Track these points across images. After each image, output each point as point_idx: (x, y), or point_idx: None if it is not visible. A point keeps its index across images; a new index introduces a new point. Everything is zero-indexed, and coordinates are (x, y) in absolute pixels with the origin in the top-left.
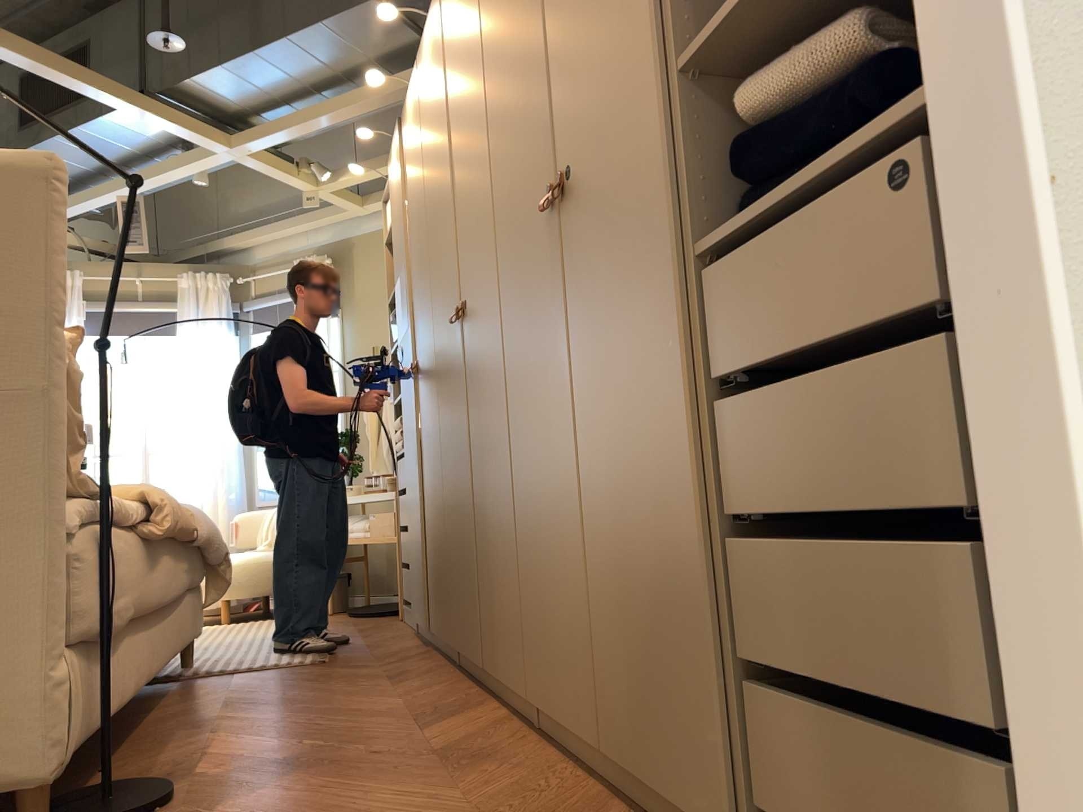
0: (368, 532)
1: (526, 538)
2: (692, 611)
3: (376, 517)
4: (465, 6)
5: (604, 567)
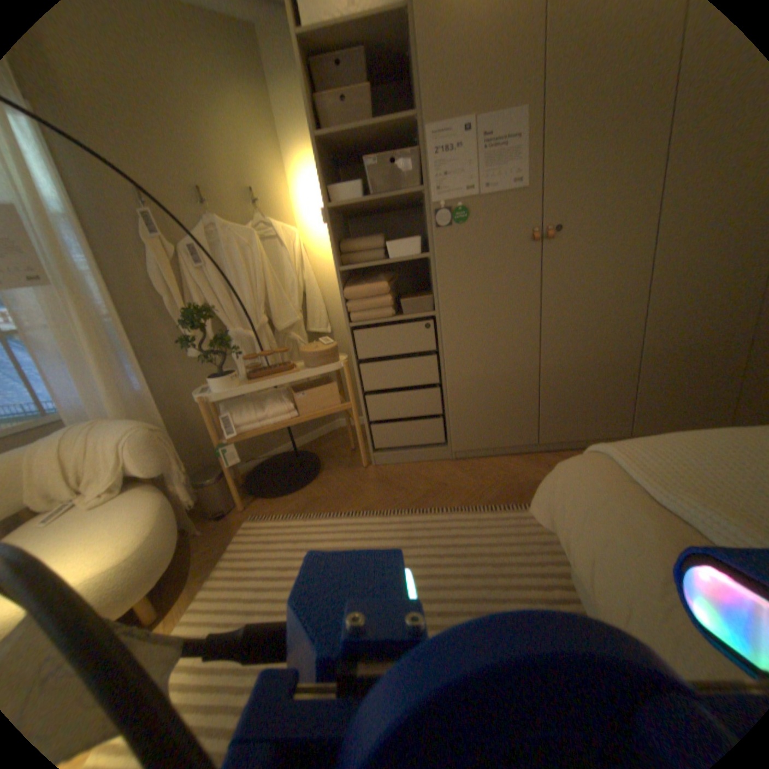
0: (289, 410)
1: None
2: None
3: (306, 392)
4: None
5: None
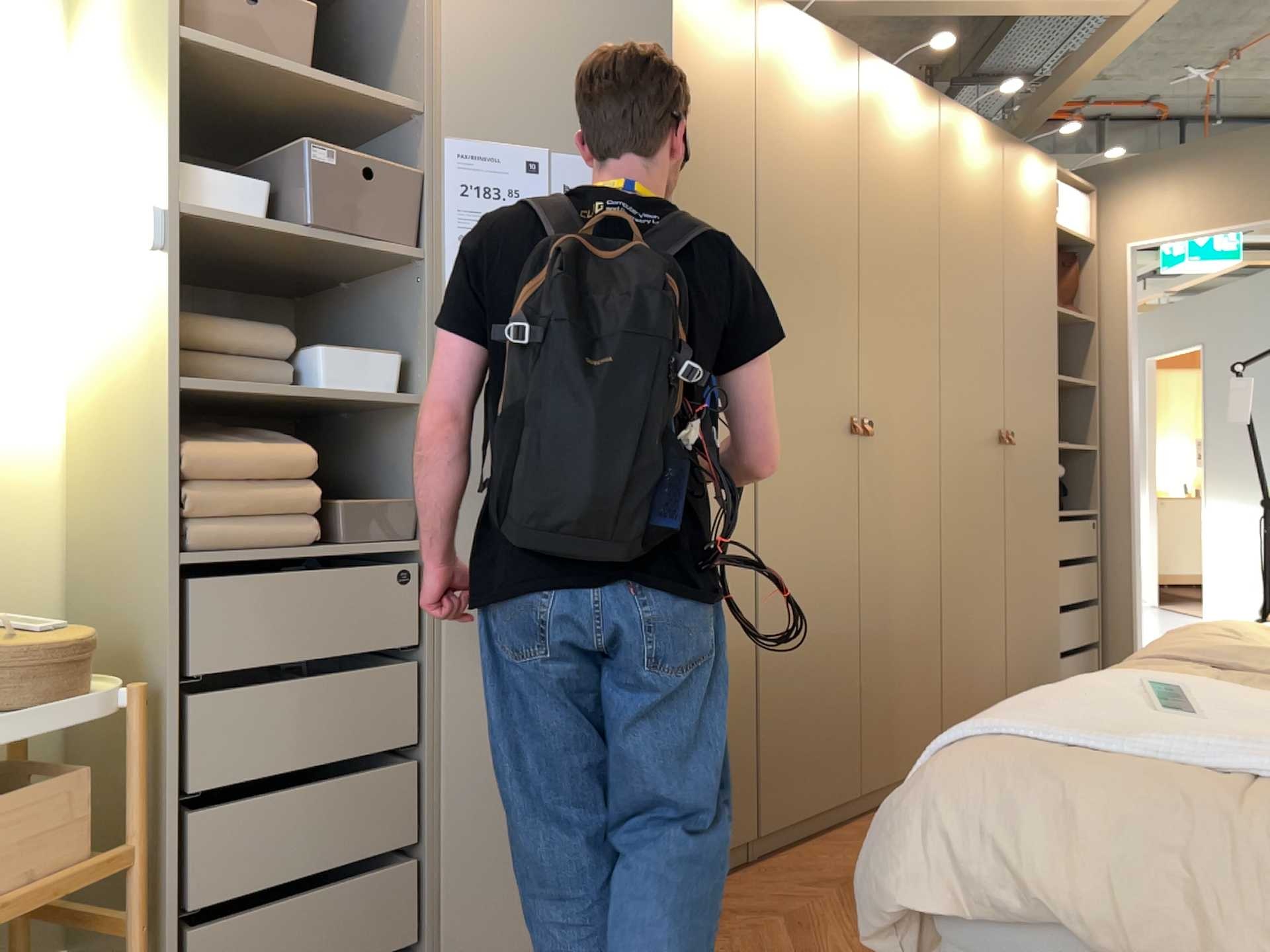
0: None
1: (945, 641)
2: (1049, 641)
3: None
4: (906, 159)
5: (1010, 639)
